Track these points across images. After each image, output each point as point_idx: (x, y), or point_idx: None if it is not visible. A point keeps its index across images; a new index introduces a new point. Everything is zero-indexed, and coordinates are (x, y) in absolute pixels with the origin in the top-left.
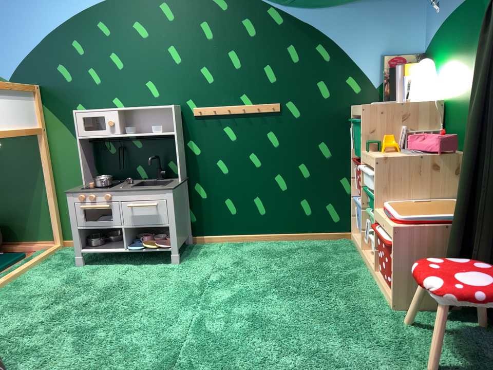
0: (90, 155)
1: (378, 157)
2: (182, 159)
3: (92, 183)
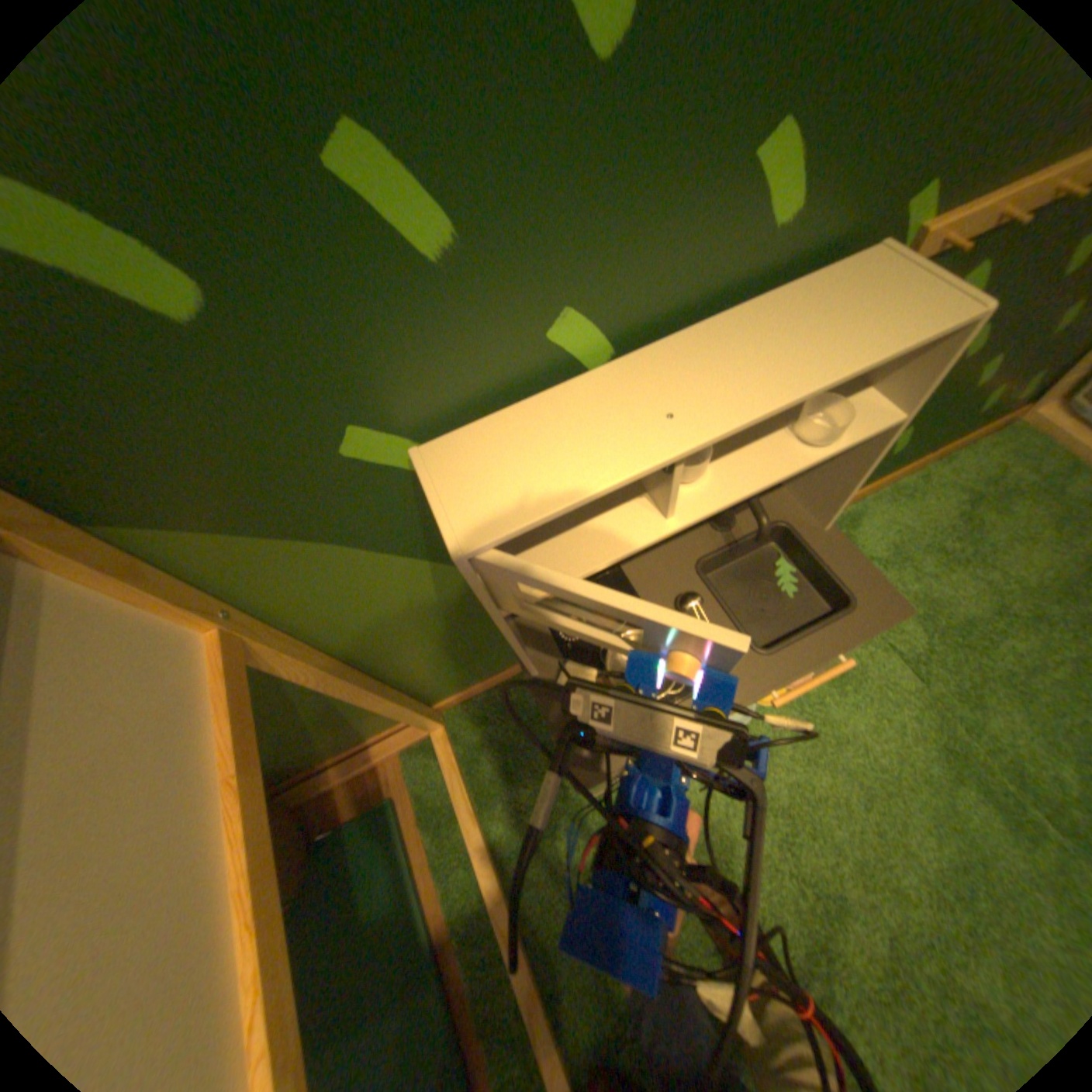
0: None
1: None
2: None
3: None
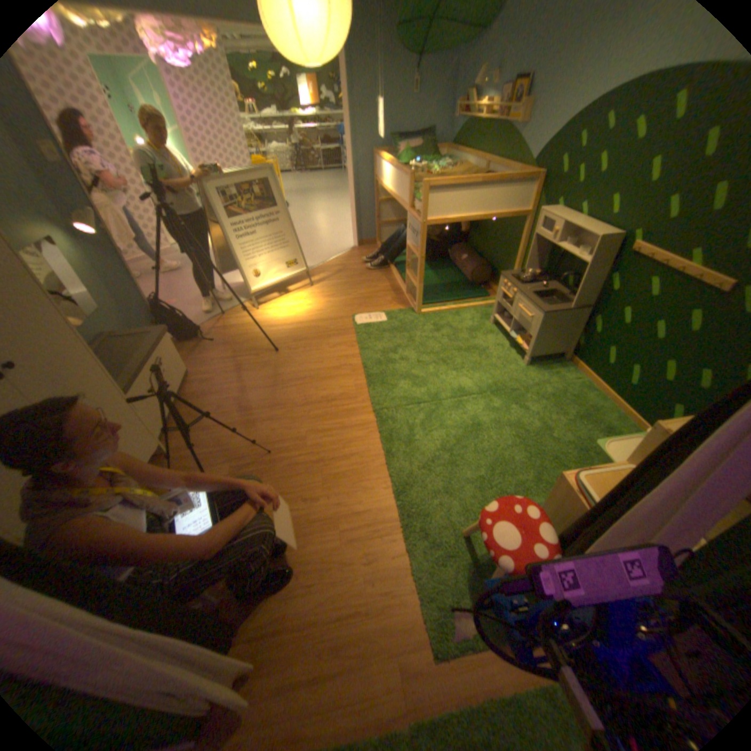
0: (547, 248)
1: (668, 426)
2: (599, 289)
3: (532, 272)
